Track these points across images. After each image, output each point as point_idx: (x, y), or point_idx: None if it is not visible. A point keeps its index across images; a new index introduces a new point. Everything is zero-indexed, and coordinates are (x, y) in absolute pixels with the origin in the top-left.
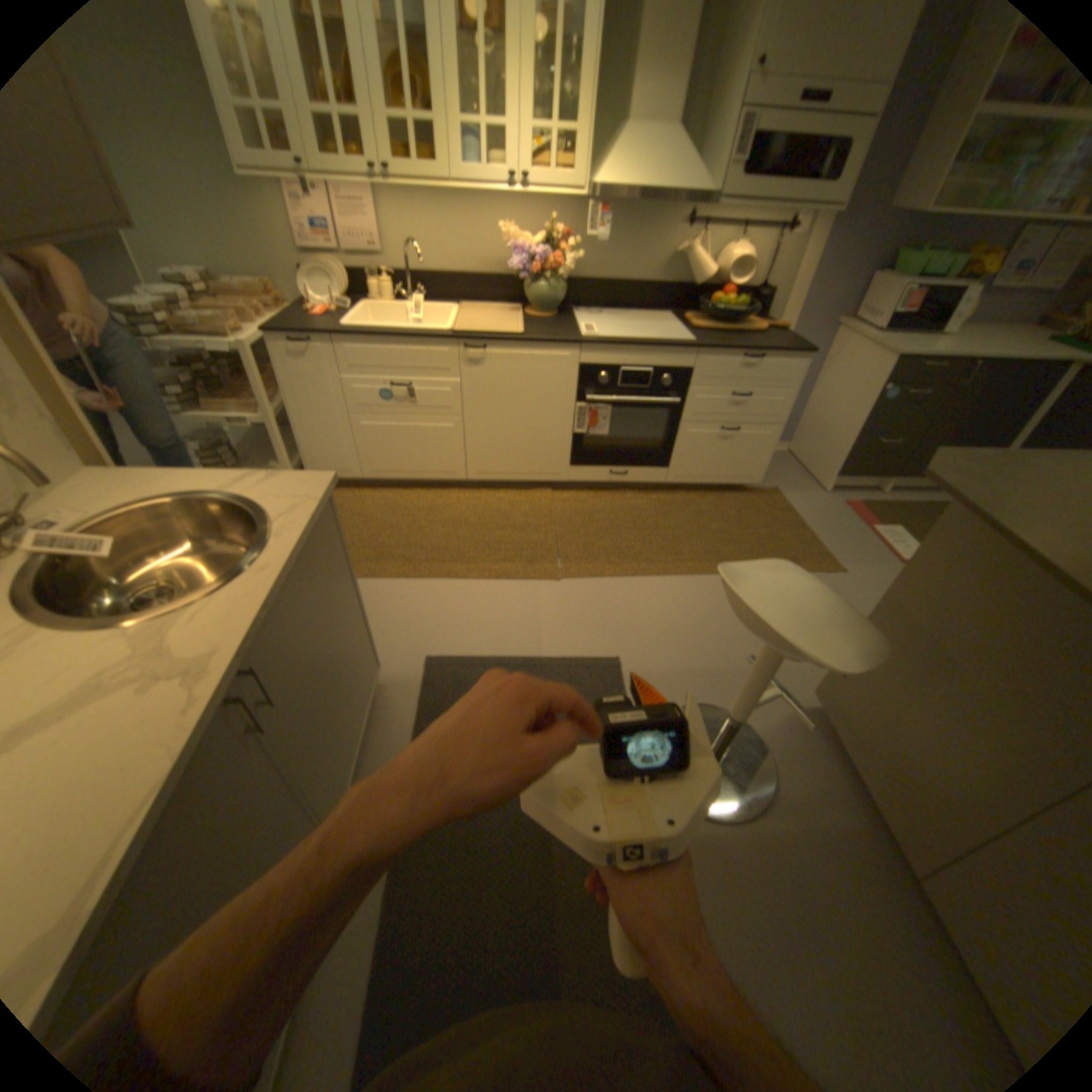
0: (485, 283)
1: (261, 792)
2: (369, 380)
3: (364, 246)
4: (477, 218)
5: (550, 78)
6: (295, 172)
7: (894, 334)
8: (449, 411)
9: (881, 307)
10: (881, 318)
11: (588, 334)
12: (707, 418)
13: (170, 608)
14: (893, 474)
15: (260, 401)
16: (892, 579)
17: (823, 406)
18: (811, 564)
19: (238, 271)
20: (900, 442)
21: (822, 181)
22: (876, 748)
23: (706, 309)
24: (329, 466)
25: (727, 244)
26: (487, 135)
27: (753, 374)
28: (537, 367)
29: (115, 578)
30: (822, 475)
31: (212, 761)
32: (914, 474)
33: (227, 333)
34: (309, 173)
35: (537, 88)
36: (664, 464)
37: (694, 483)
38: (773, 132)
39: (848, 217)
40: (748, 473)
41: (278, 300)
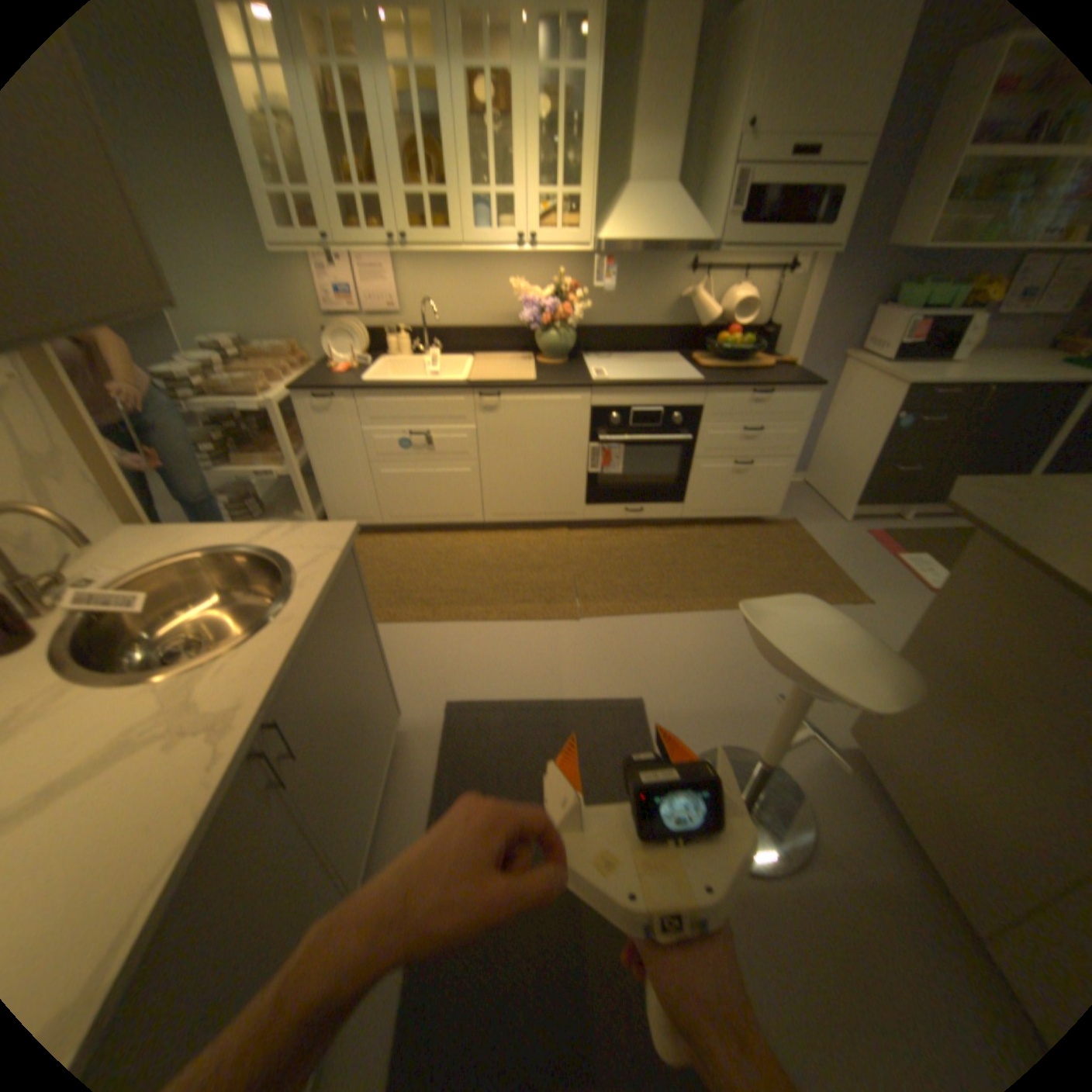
0: (497, 334)
1: (281, 849)
2: (388, 430)
3: (383, 306)
4: (488, 276)
5: (553, 149)
6: (319, 244)
7: (902, 364)
8: (465, 456)
9: (887, 338)
10: (888, 349)
11: (597, 377)
12: (719, 452)
13: (196, 661)
14: (914, 501)
15: (284, 453)
16: (922, 609)
17: (836, 436)
18: (835, 596)
19: (266, 334)
20: (918, 469)
21: (818, 225)
22: (920, 792)
23: (712, 348)
24: (349, 513)
25: (730, 287)
26: (496, 201)
27: (762, 408)
28: (549, 411)
29: (144, 631)
30: (841, 504)
31: (232, 818)
32: (936, 500)
33: (255, 392)
34: (333, 244)
35: (541, 157)
36: (679, 499)
37: (709, 517)
38: (767, 184)
39: (847, 256)
40: (764, 505)
41: (302, 359)
